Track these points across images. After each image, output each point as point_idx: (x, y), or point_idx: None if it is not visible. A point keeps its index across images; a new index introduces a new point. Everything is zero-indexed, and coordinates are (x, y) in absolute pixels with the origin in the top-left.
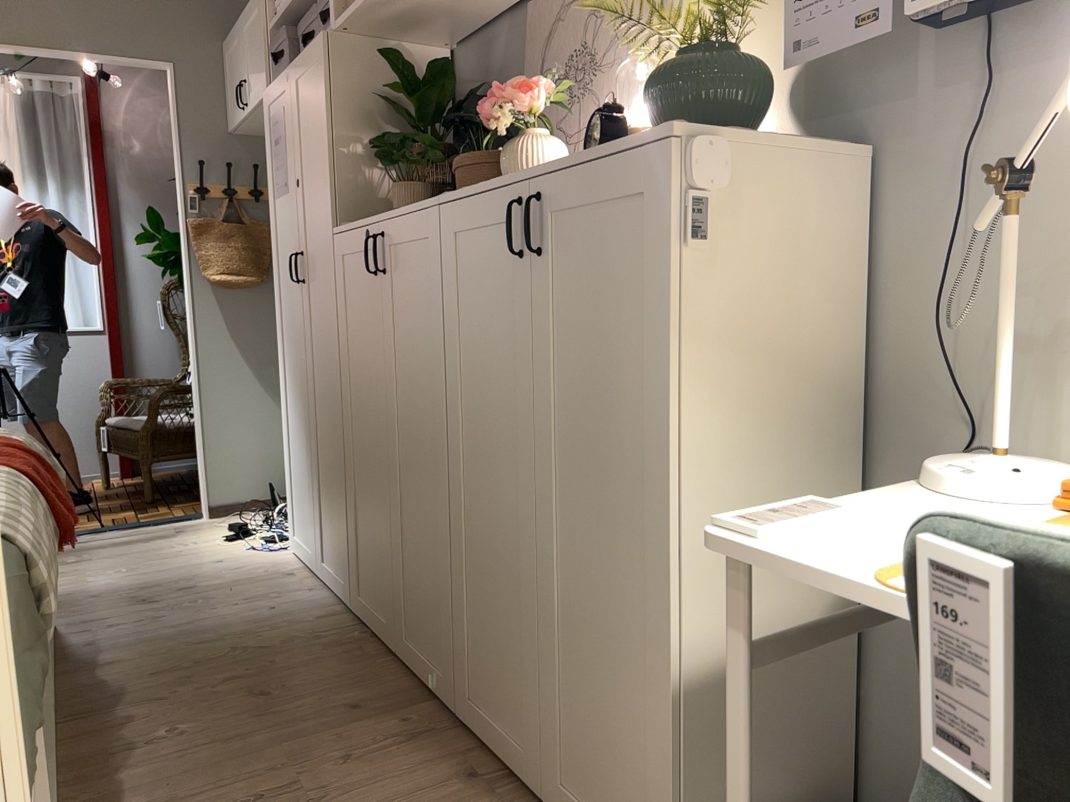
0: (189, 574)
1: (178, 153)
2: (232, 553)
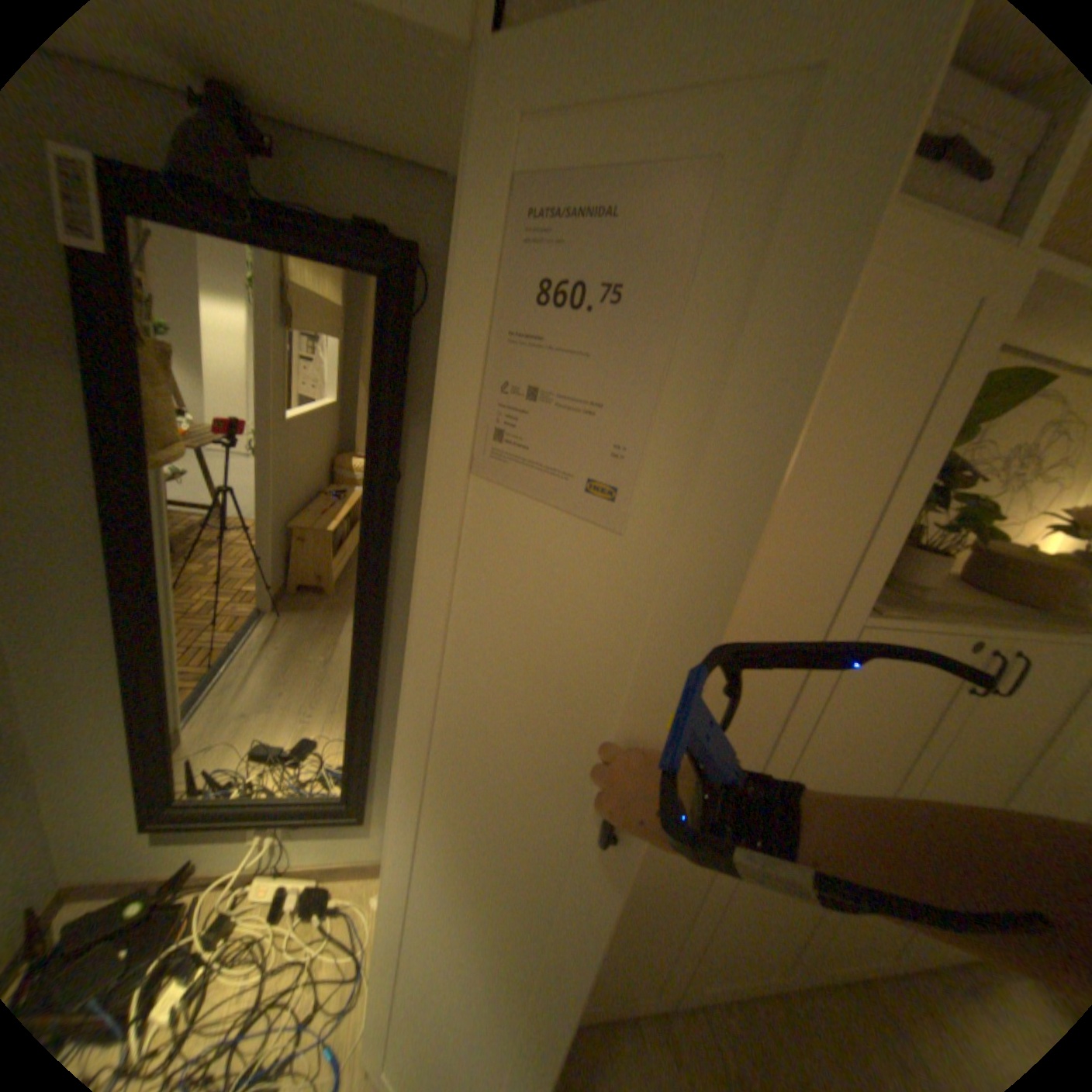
0: None
1: None
2: None
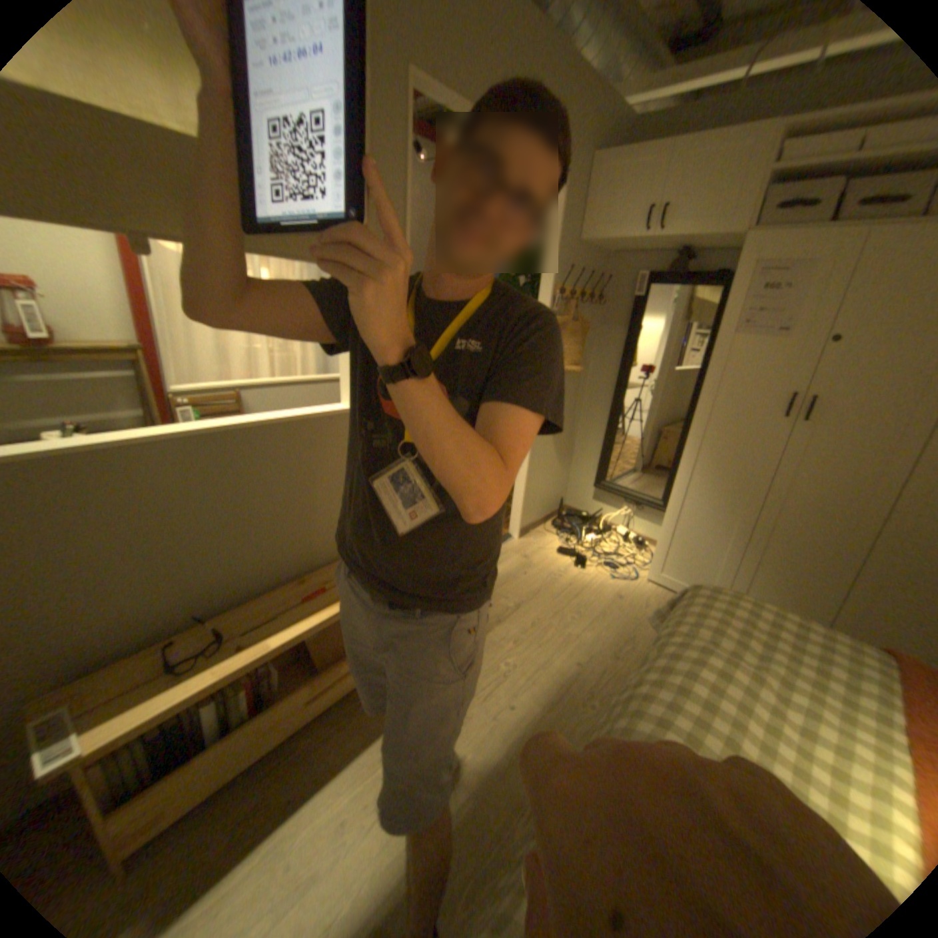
0: (628, 615)
1: (557, 254)
2: (611, 584)
